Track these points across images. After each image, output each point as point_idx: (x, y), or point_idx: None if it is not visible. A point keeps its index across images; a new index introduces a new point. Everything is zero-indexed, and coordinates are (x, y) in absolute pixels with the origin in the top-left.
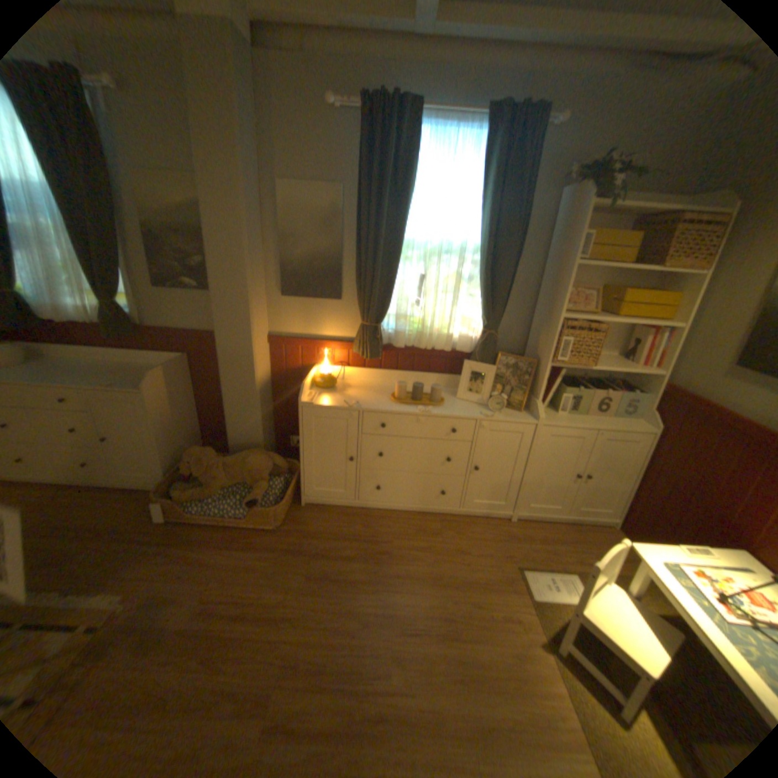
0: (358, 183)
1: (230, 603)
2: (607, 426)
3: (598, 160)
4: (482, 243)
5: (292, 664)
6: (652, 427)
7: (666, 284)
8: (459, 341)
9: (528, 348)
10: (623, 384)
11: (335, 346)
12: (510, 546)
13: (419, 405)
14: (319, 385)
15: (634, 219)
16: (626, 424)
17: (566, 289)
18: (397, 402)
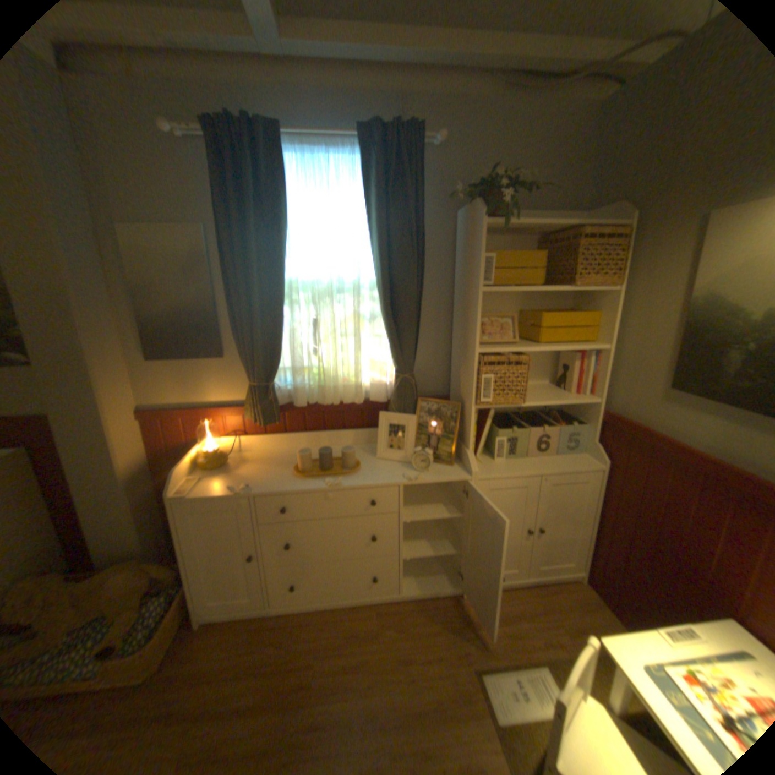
0: (215, 220)
1: None
2: (550, 469)
3: (485, 177)
4: (377, 277)
5: None
6: (598, 462)
7: (582, 303)
8: (373, 390)
9: (452, 387)
10: (560, 414)
11: (224, 413)
12: (464, 638)
13: (328, 476)
14: (201, 467)
15: (537, 238)
16: (570, 462)
17: (476, 320)
18: (301, 476)
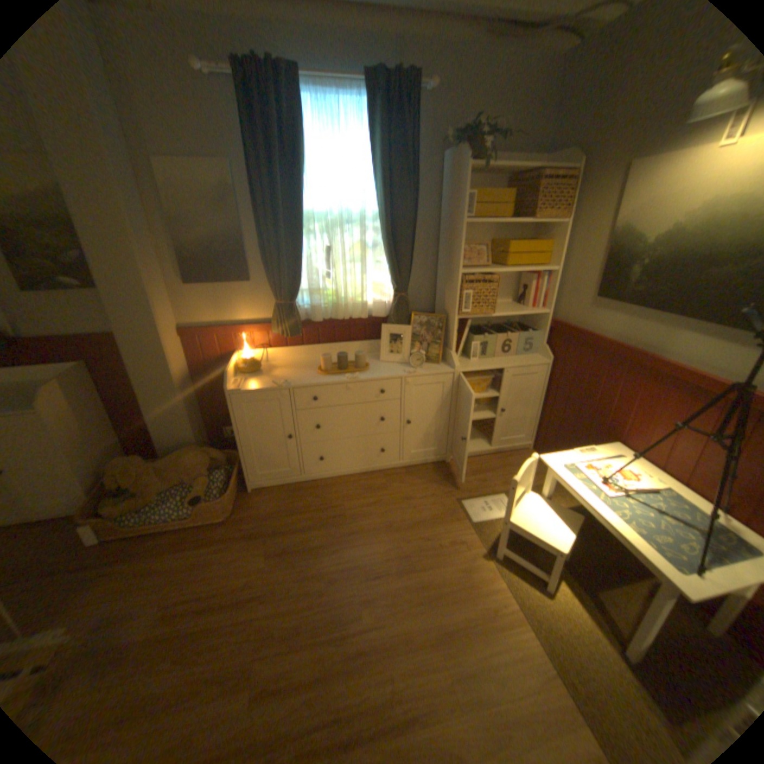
0: (244, 156)
1: (192, 600)
2: (510, 364)
3: (470, 124)
4: (379, 210)
5: (266, 635)
6: (544, 358)
7: (540, 234)
8: (374, 308)
9: (436, 305)
10: (519, 326)
11: (253, 329)
12: (447, 483)
13: (346, 374)
14: (243, 371)
15: (507, 178)
16: (525, 359)
17: (460, 247)
18: (325, 374)
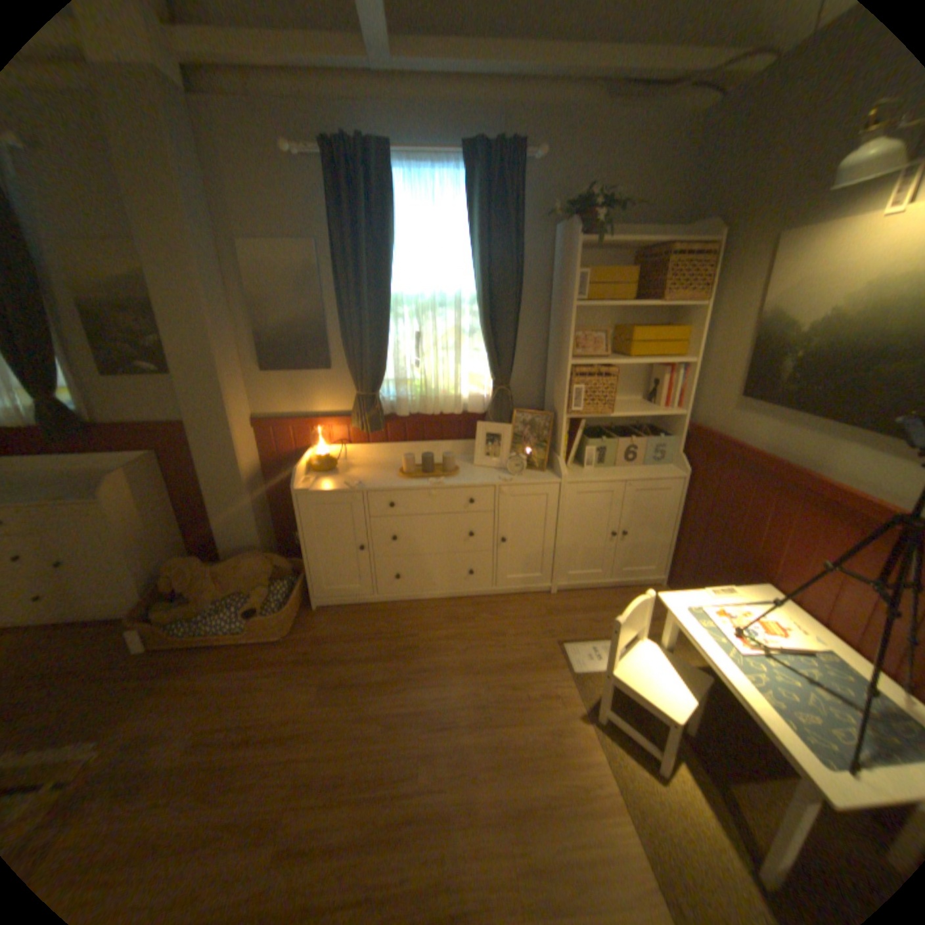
0: (329, 237)
1: (230, 729)
2: (634, 476)
3: (582, 195)
4: (477, 292)
5: (304, 782)
6: (680, 470)
7: (675, 319)
8: (470, 402)
9: (546, 401)
10: (650, 429)
11: (332, 423)
12: (549, 620)
13: (431, 478)
14: (315, 469)
15: (634, 253)
16: (655, 471)
17: (569, 333)
18: (406, 477)
